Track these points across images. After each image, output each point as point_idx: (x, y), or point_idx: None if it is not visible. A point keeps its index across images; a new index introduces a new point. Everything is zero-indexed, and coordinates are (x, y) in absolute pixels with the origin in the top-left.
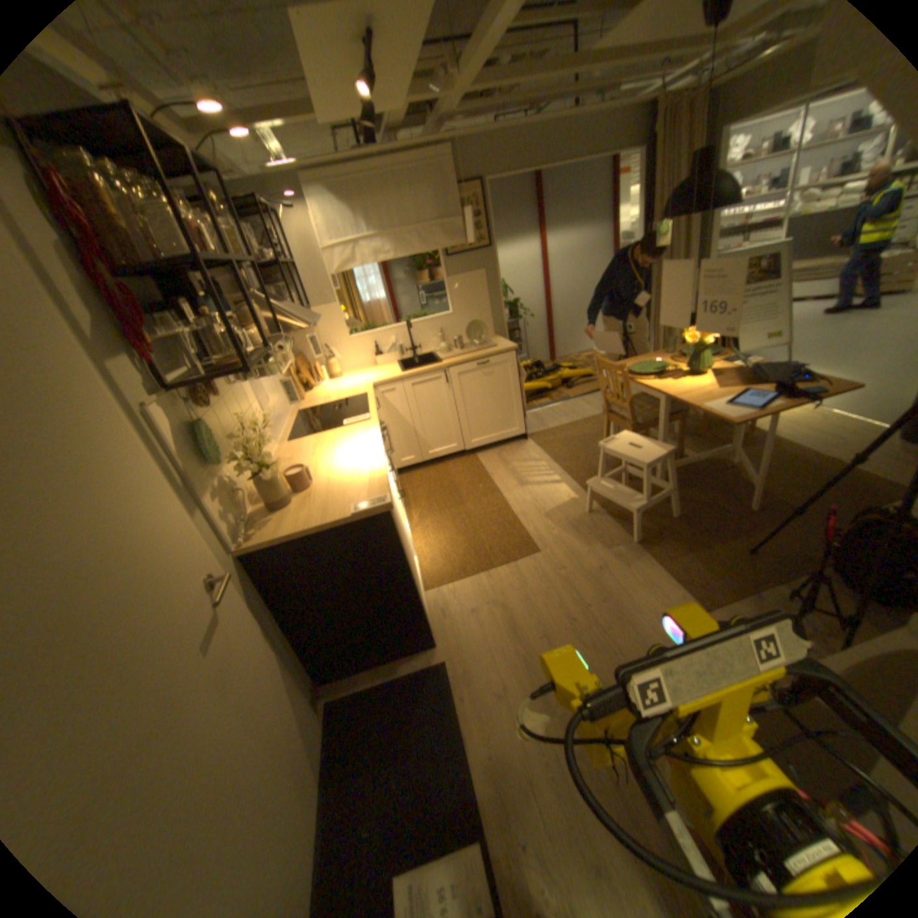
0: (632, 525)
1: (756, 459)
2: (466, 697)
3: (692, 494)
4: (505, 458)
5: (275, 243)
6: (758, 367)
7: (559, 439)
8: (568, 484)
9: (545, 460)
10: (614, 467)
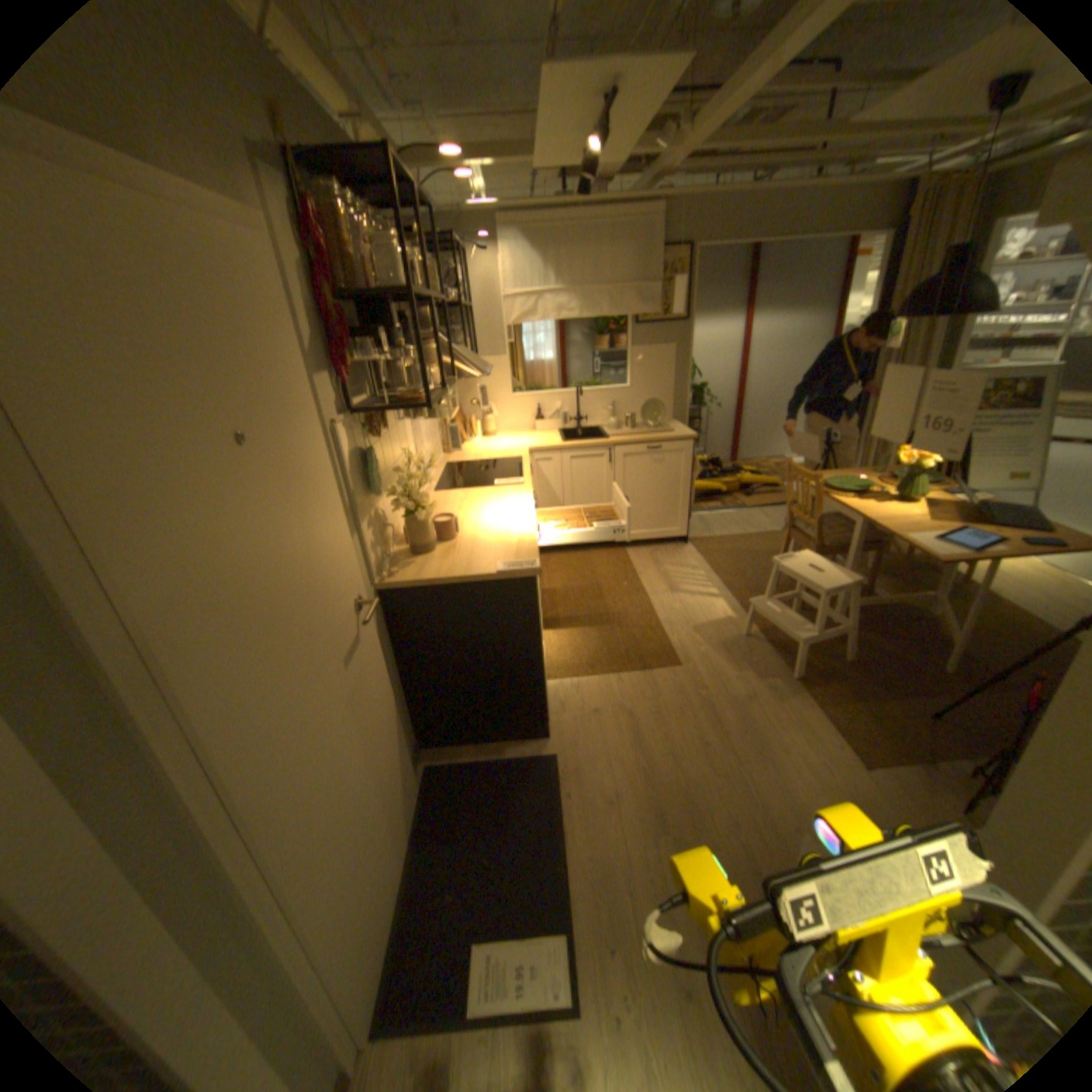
0: (795, 659)
1: (965, 616)
2: (575, 794)
3: (876, 639)
4: (659, 560)
5: (458, 283)
6: (987, 507)
7: (726, 550)
8: (727, 600)
9: (705, 570)
10: (786, 592)
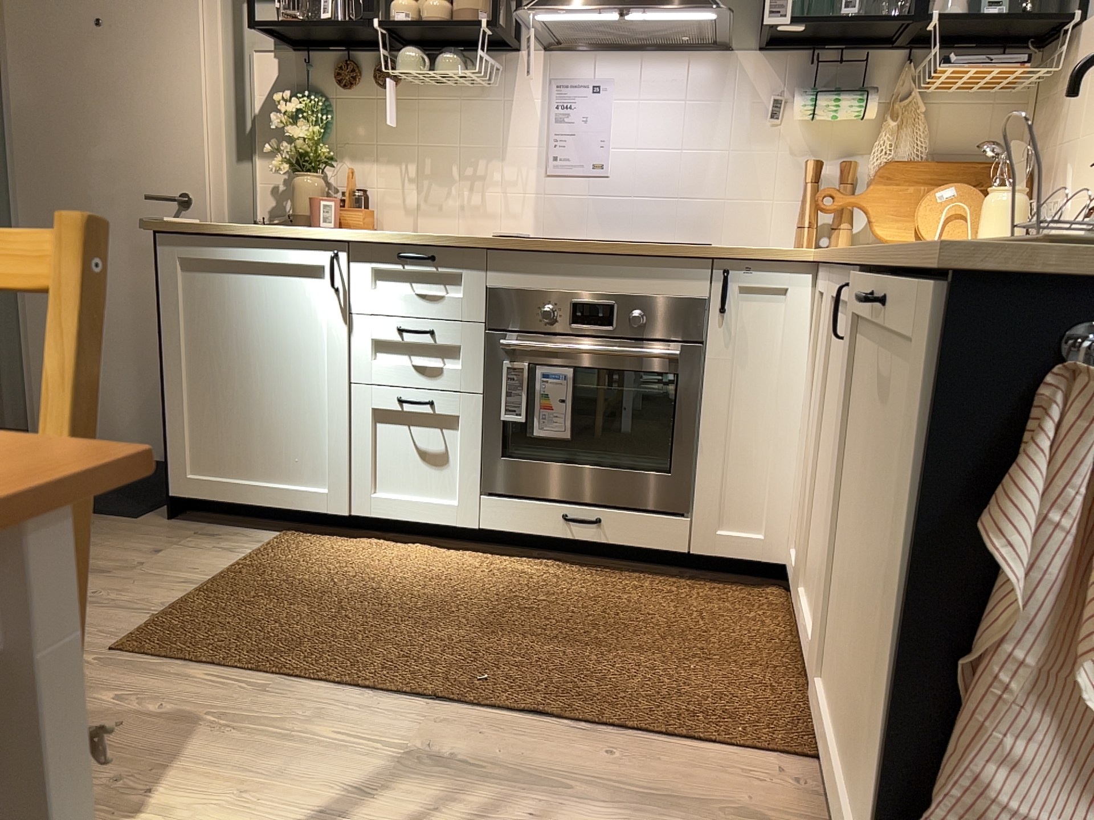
0: None
1: None
2: None
3: None
4: None
5: None
6: None
7: None
8: None
9: None
10: None
